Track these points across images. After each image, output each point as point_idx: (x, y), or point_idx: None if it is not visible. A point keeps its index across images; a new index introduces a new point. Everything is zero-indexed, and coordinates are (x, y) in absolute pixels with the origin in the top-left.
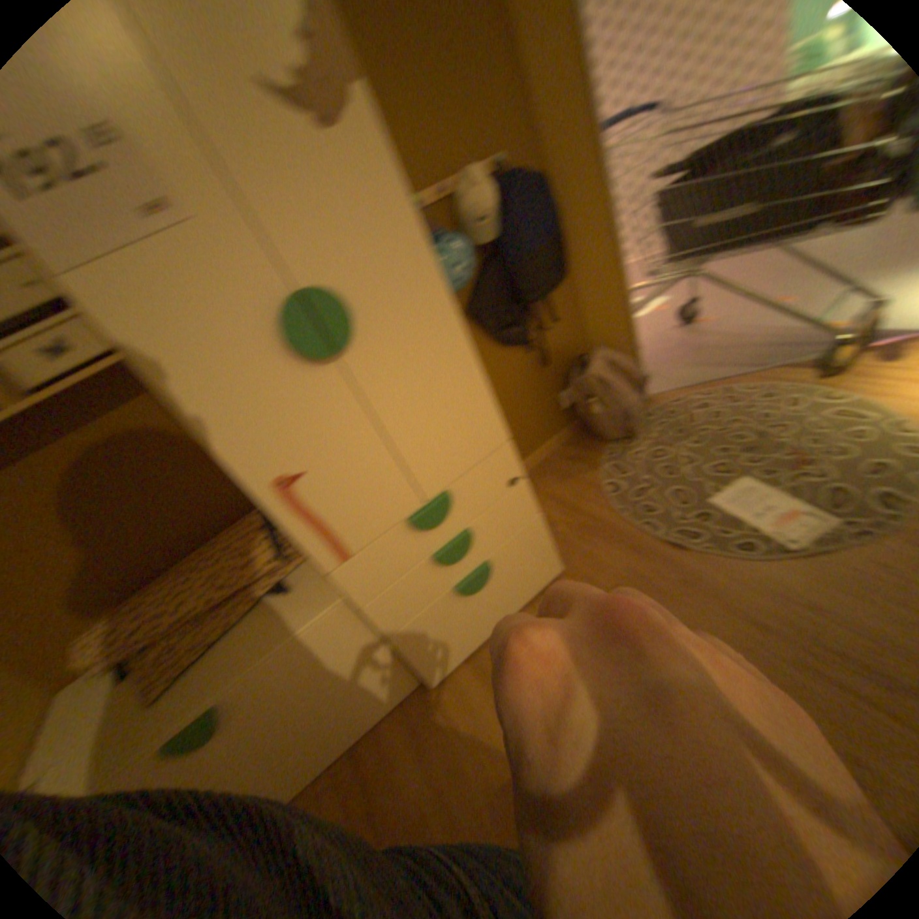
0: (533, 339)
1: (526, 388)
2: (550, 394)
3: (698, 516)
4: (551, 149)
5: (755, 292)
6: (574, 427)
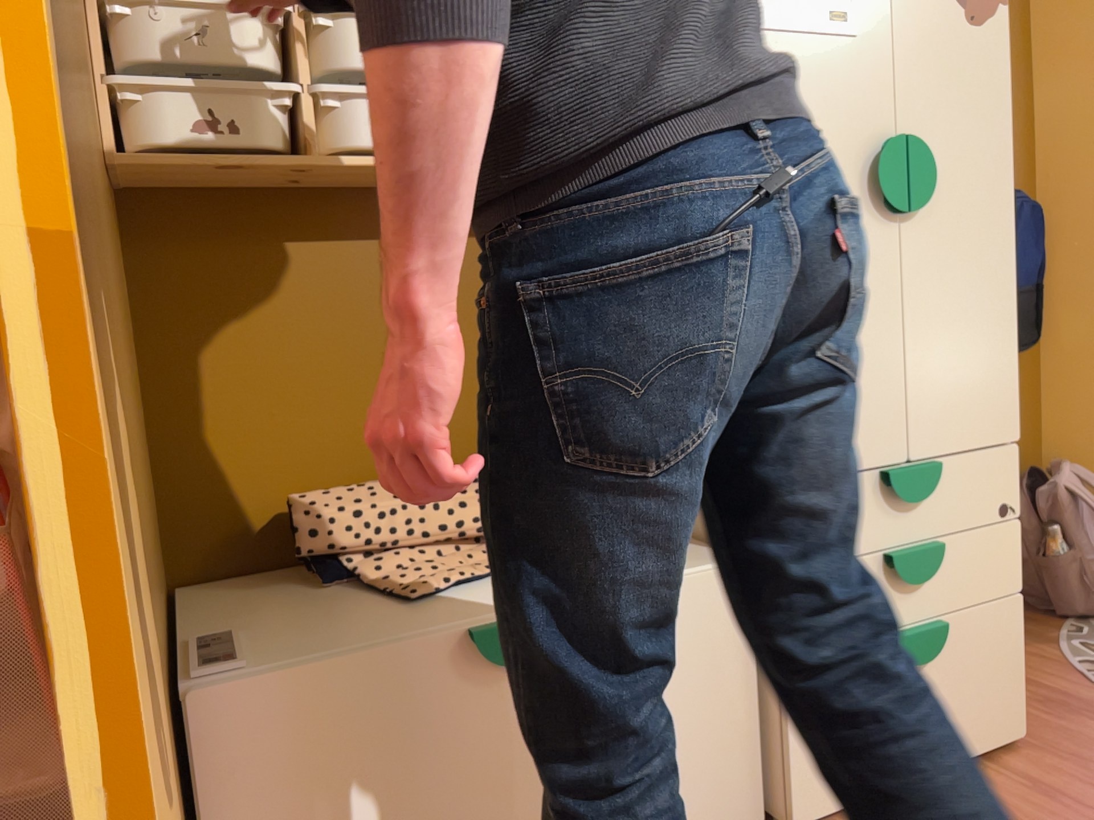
0: None
1: None
2: None
3: None
4: (1043, 188)
5: None
6: None
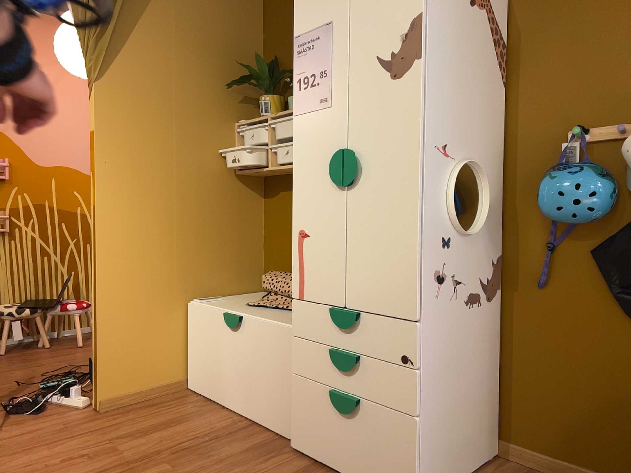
0: None
1: None
2: None
3: None
4: None
5: None
6: None
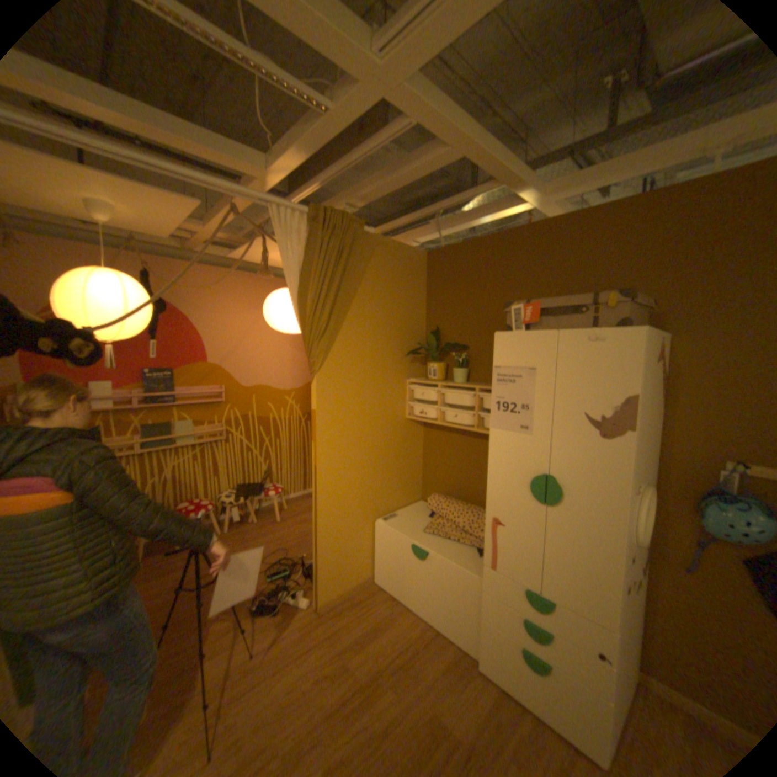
0: None
1: None
2: None
3: None
4: None
5: None
6: None
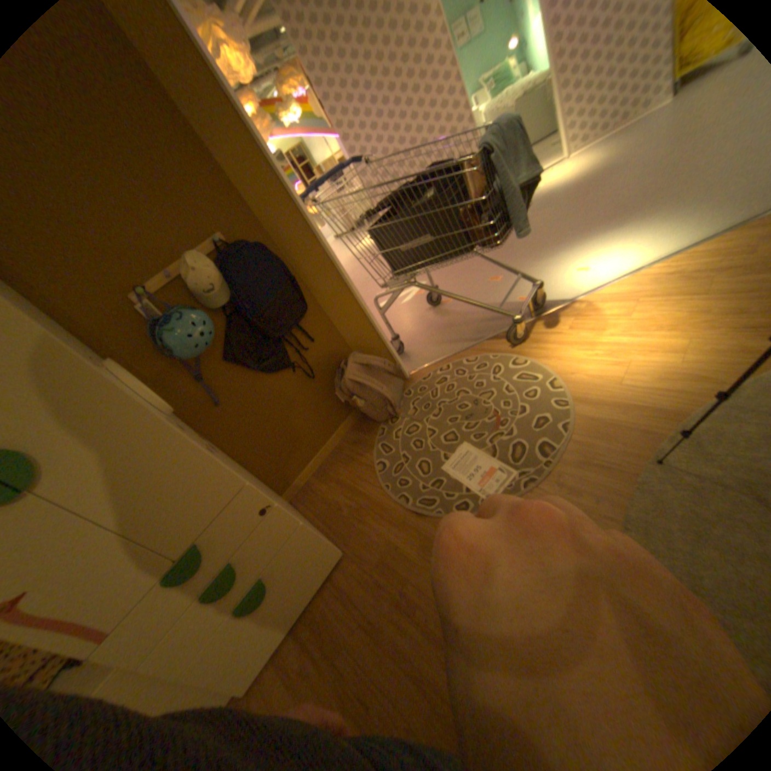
0: (293, 362)
1: (301, 399)
2: (324, 396)
3: (433, 484)
4: (264, 221)
5: (476, 274)
6: (355, 414)
